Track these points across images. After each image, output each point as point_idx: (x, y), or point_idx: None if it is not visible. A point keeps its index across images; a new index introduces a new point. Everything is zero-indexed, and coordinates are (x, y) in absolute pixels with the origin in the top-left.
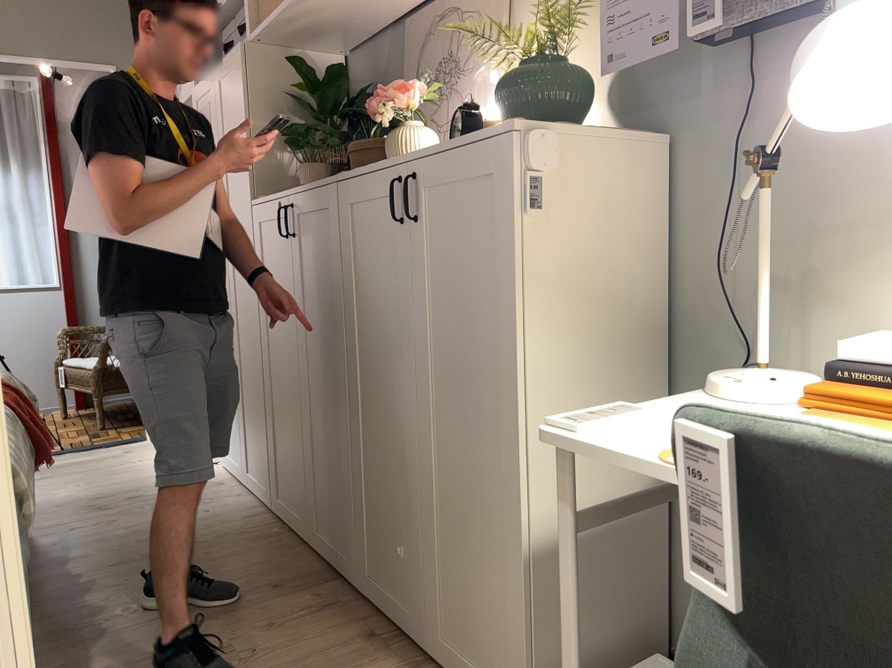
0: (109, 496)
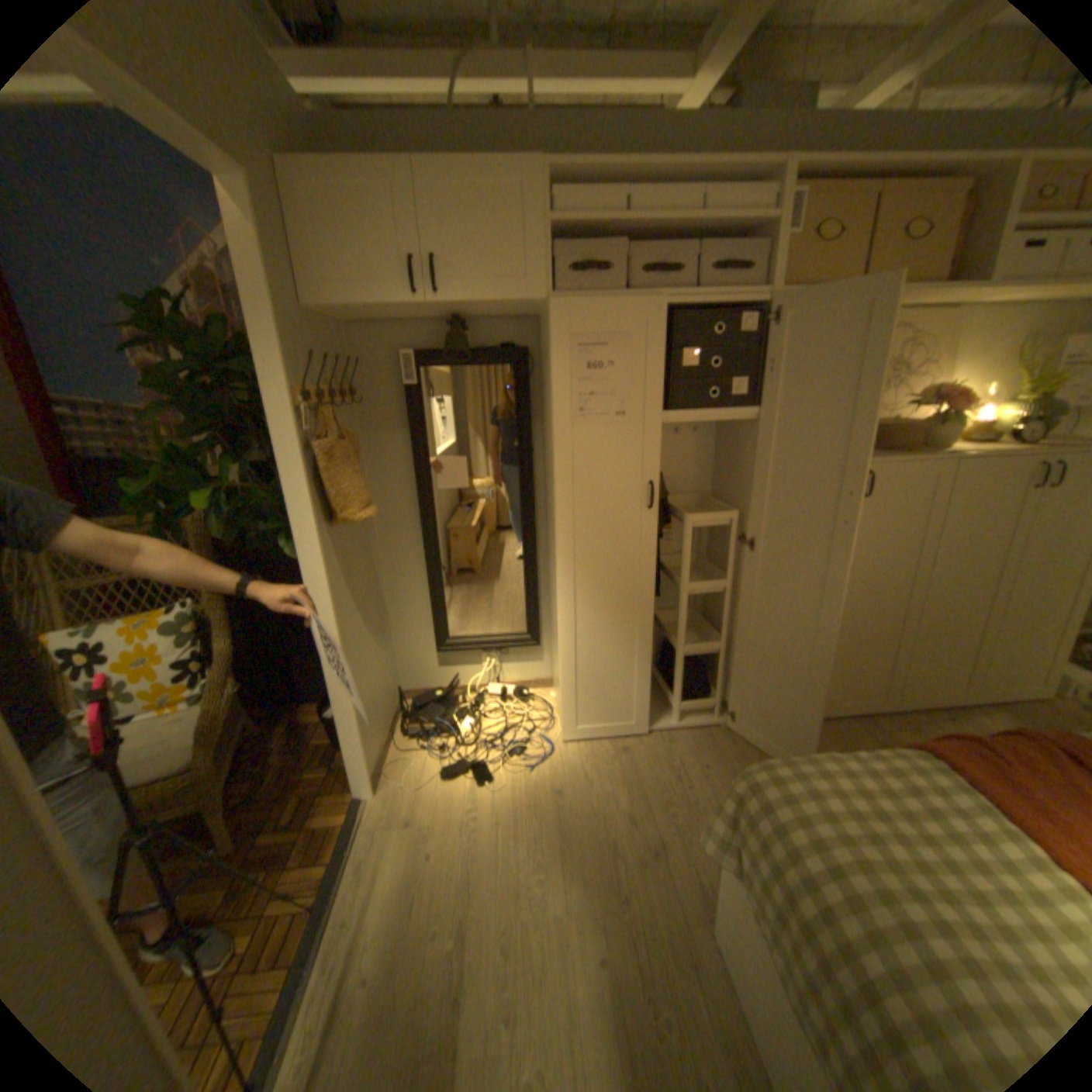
0: (615, 845)
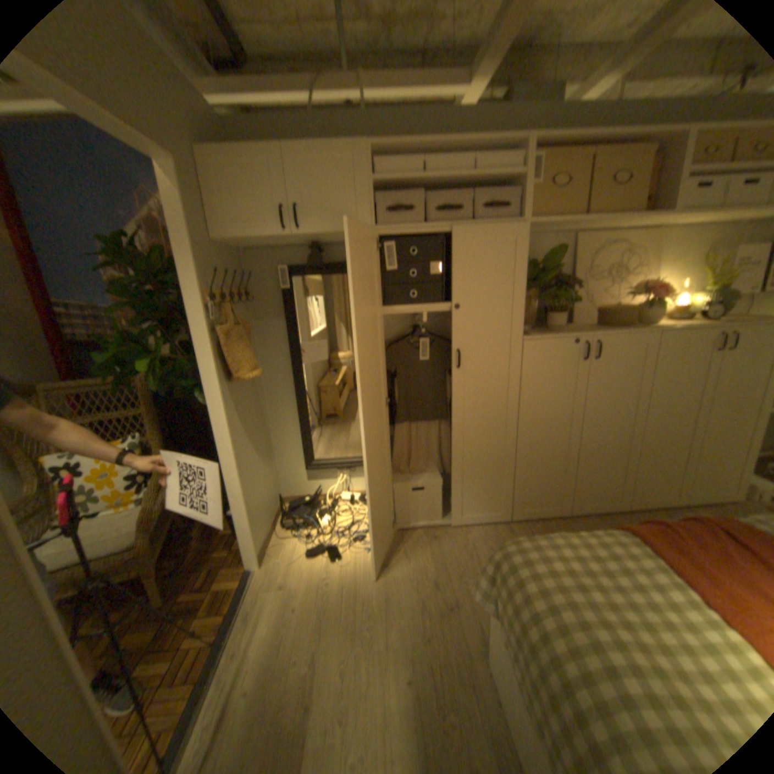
0: (423, 602)
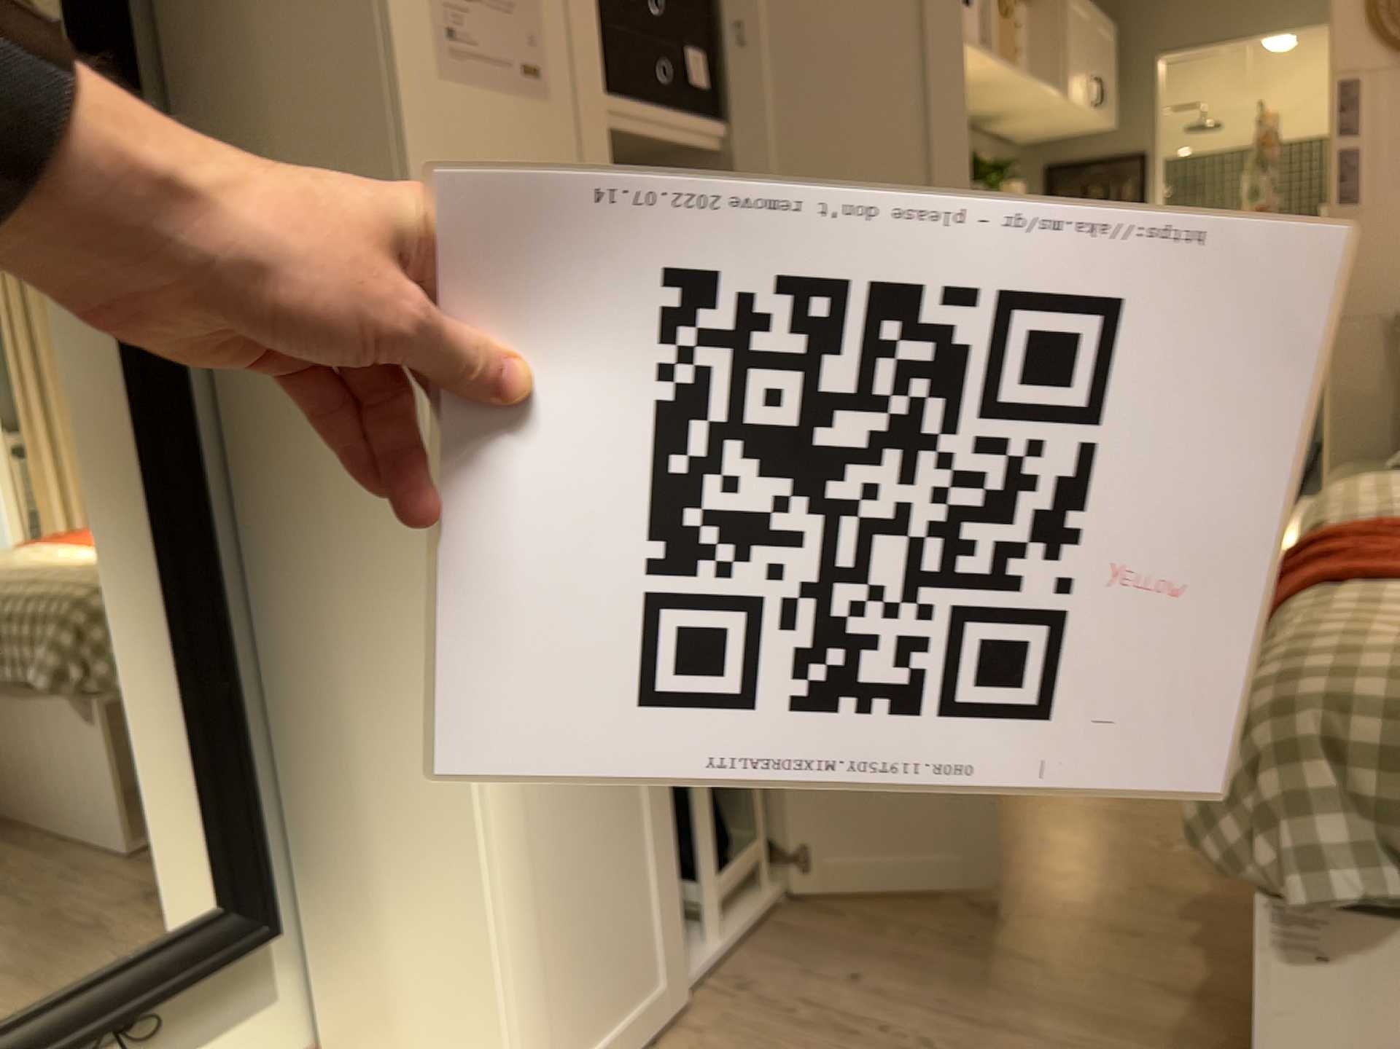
0: None
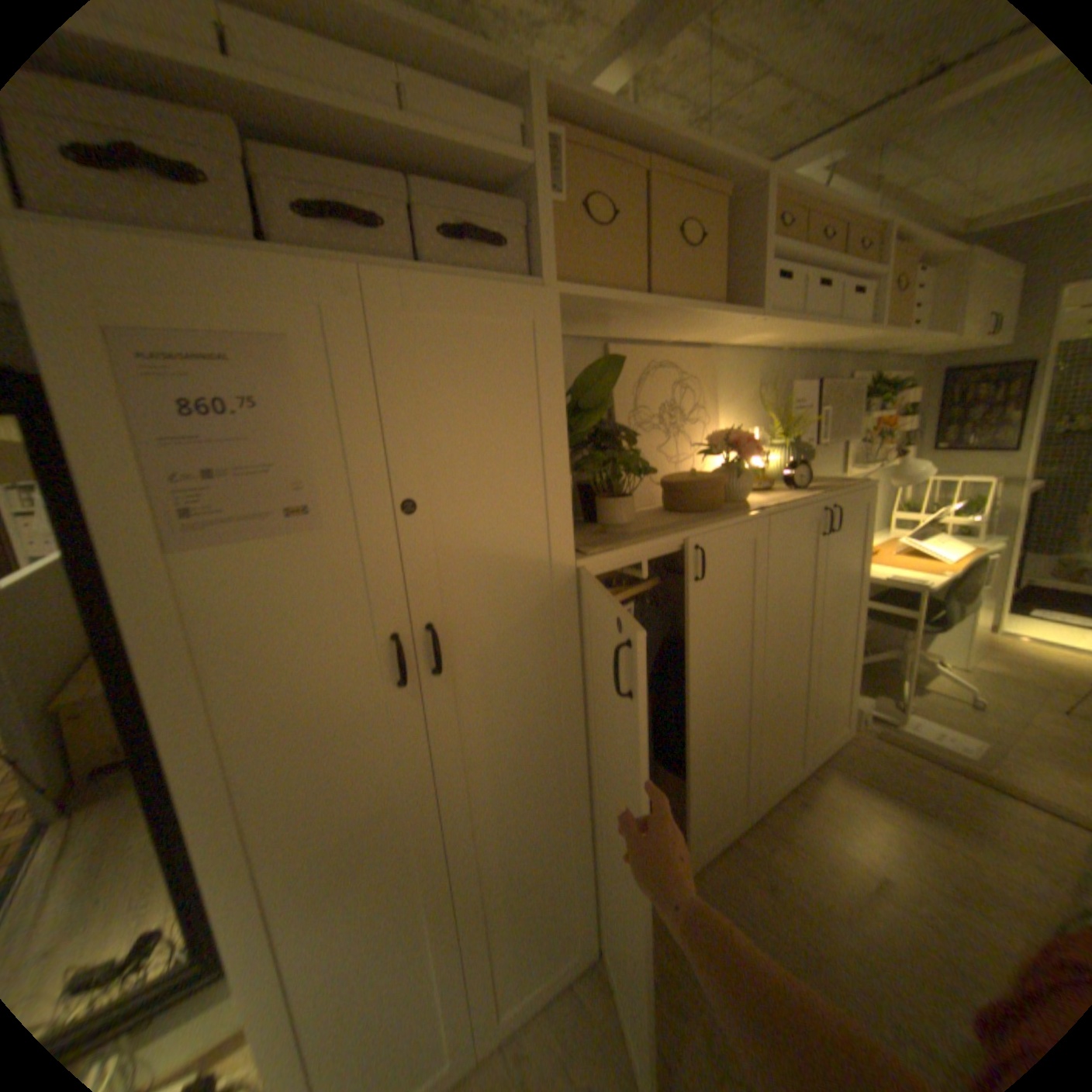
0: None
